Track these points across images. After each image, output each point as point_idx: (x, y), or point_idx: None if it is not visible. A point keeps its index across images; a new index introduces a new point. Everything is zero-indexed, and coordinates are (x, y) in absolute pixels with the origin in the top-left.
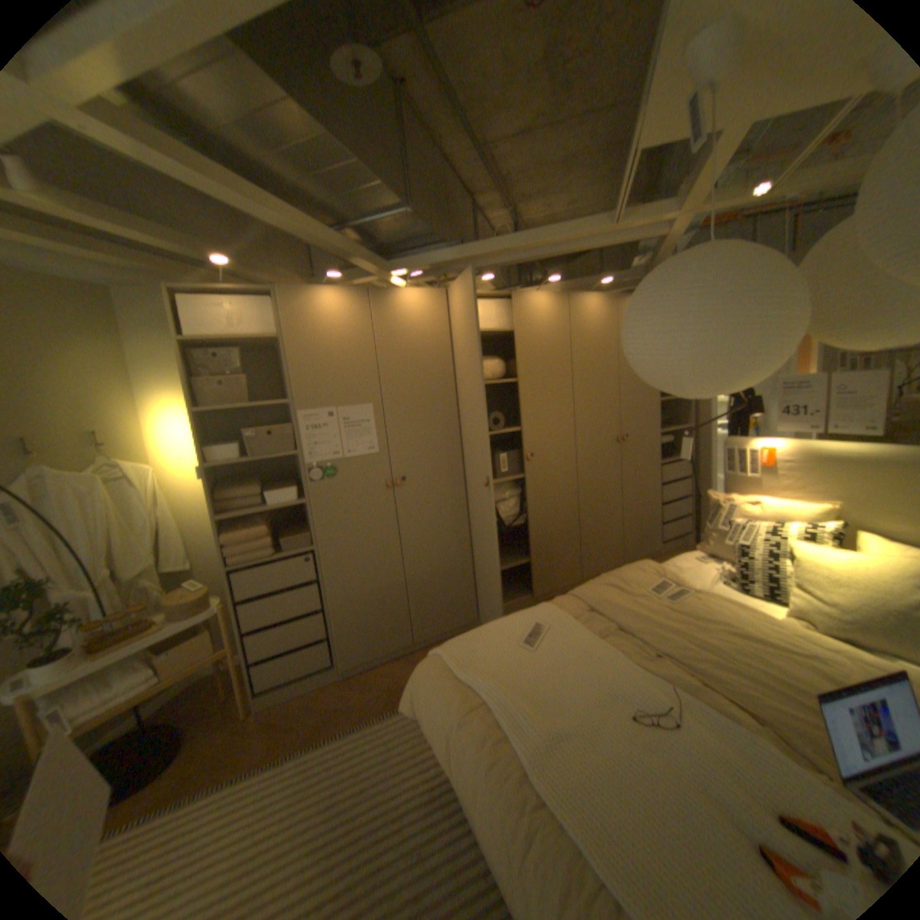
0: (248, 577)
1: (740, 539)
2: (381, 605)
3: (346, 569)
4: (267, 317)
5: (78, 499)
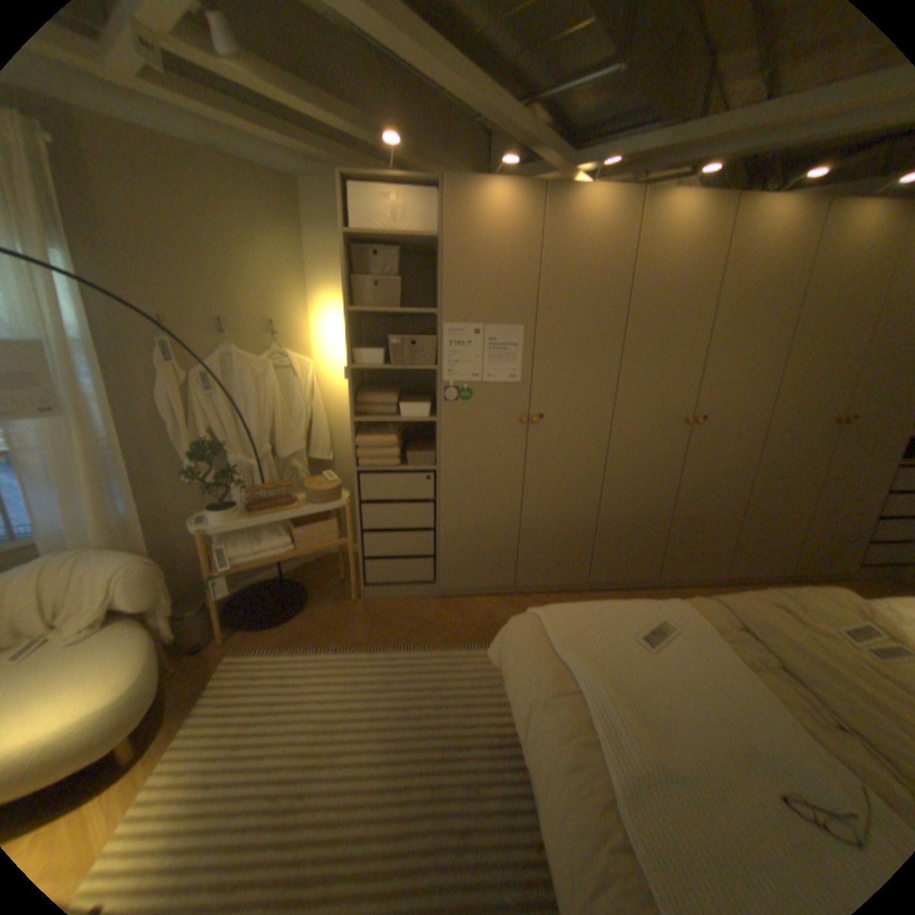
0: (374, 480)
1: None
2: (490, 540)
3: (463, 496)
4: (431, 212)
5: (255, 379)
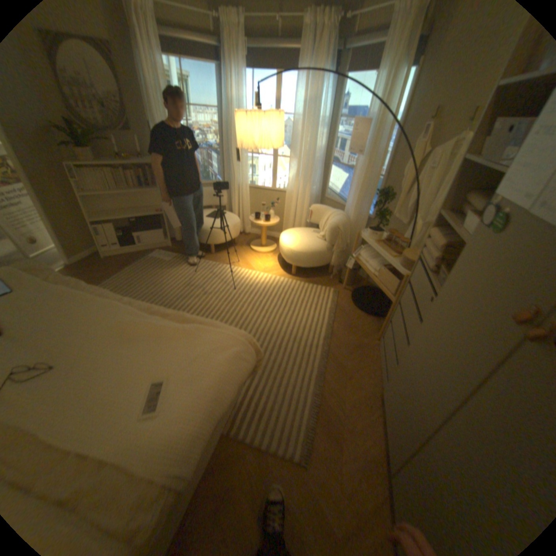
0: (419, 271)
1: None
2: (411, 409)
3: (427, 343)
4: None
5: None
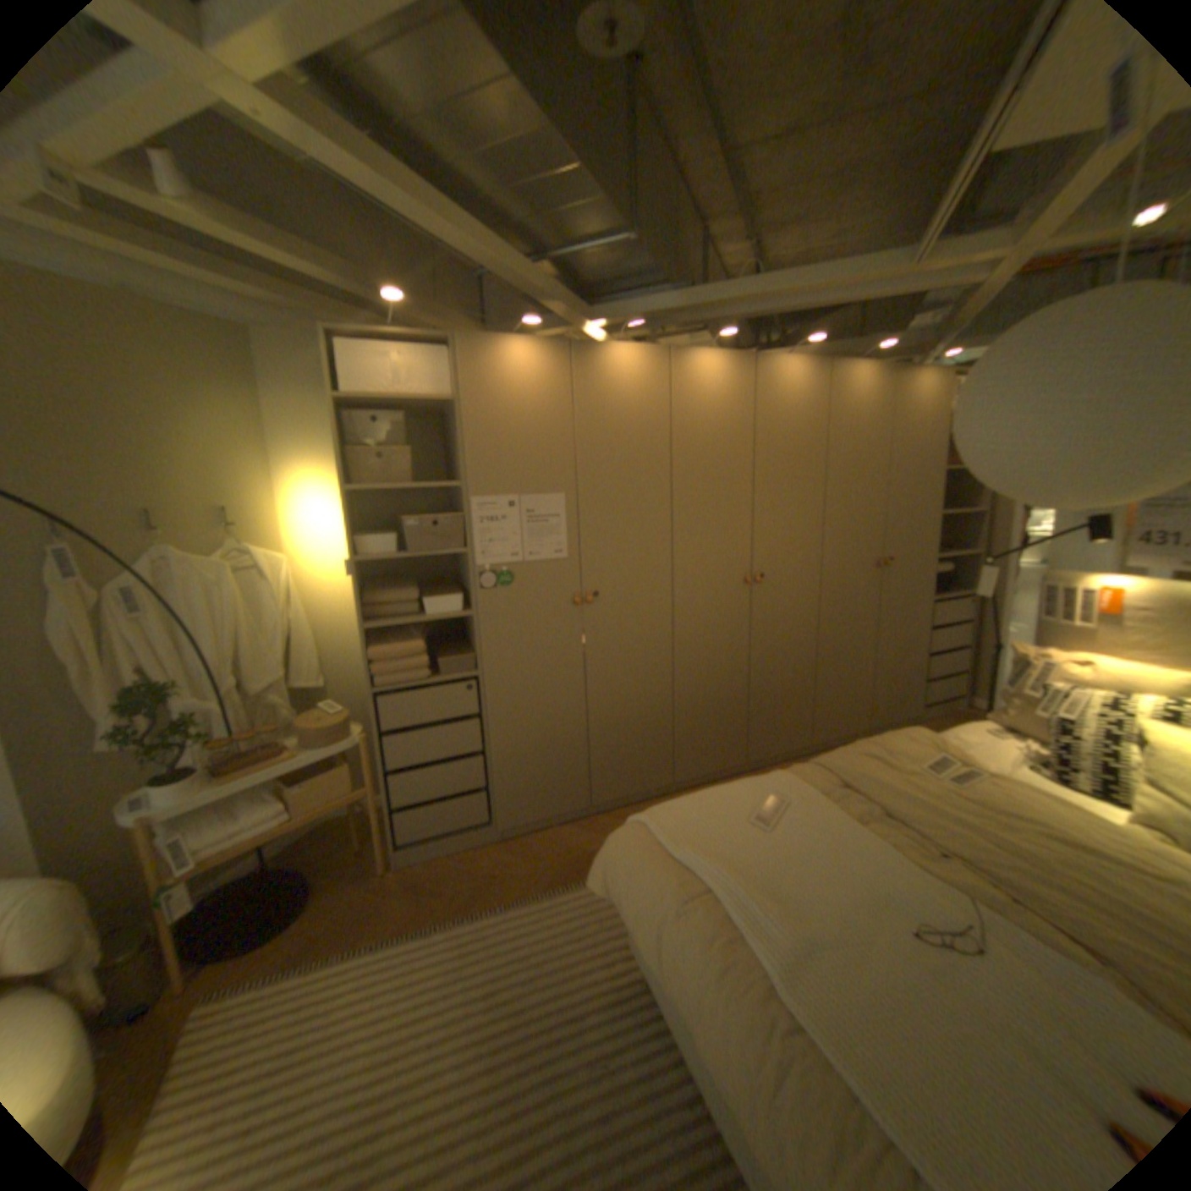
0: (398, 702)
1: (1061, 711)
2: (555, 752)
3: (517, 704)
4: (442, 372)
5: (206, 589)
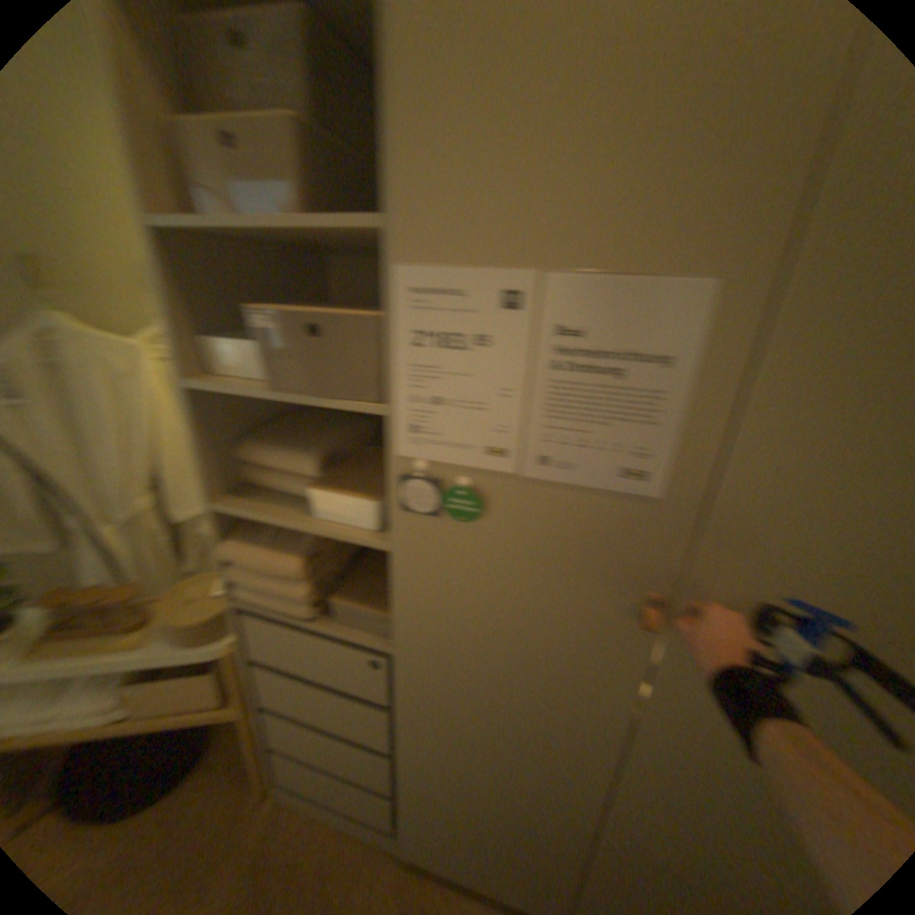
0: (264, 635)
1: None
2: (514, 833)
3: (452, 733)
4: None
5: (104, 380)
